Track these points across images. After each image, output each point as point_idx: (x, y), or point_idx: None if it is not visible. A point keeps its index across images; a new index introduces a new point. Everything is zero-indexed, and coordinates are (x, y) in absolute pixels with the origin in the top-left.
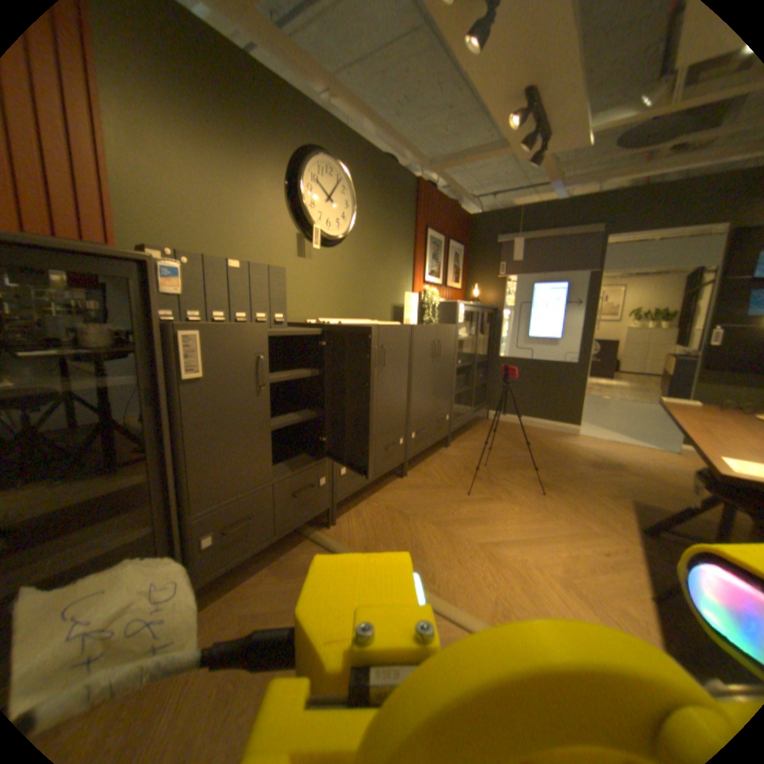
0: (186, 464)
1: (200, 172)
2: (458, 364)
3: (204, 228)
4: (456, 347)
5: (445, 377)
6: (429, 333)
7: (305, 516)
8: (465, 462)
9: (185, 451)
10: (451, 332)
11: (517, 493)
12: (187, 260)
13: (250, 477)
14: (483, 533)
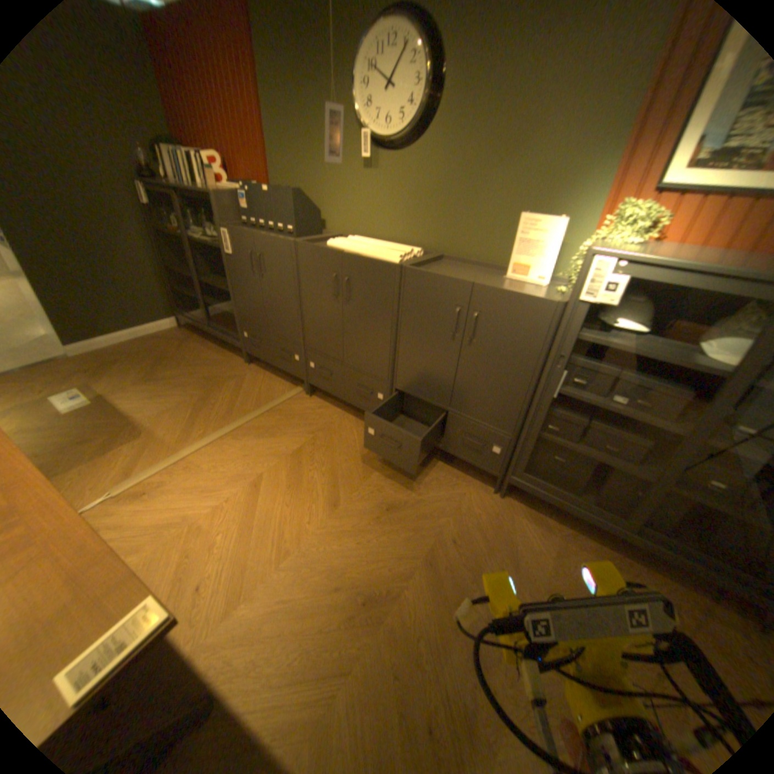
0: (234, 294)
1: (297, 114)
2: (597, 402)
3: (300, 159)
4: (561, 355)
5: (497, 386)
6: (446, 291)
7: (288, 370)
8: (440, 506)
9: (233, 288)
10: (531, 313)
11: (345, 544)
12: (248, 189)
13: (257, 320)
14: (273, 481)
